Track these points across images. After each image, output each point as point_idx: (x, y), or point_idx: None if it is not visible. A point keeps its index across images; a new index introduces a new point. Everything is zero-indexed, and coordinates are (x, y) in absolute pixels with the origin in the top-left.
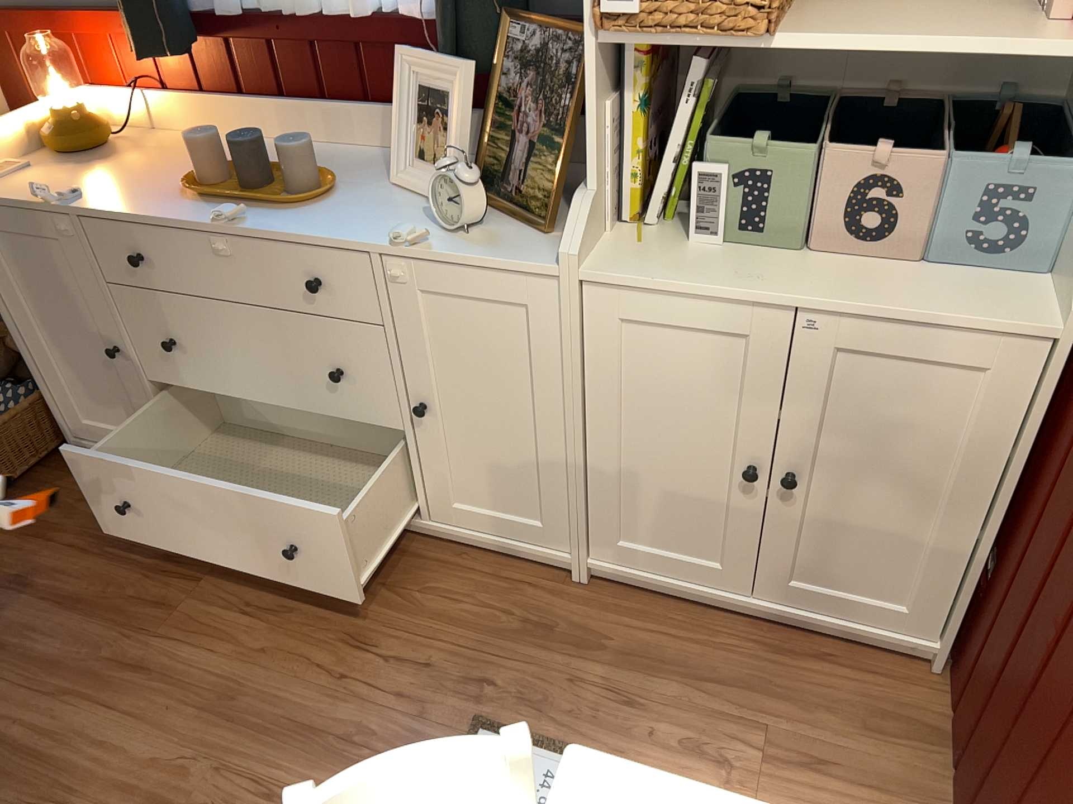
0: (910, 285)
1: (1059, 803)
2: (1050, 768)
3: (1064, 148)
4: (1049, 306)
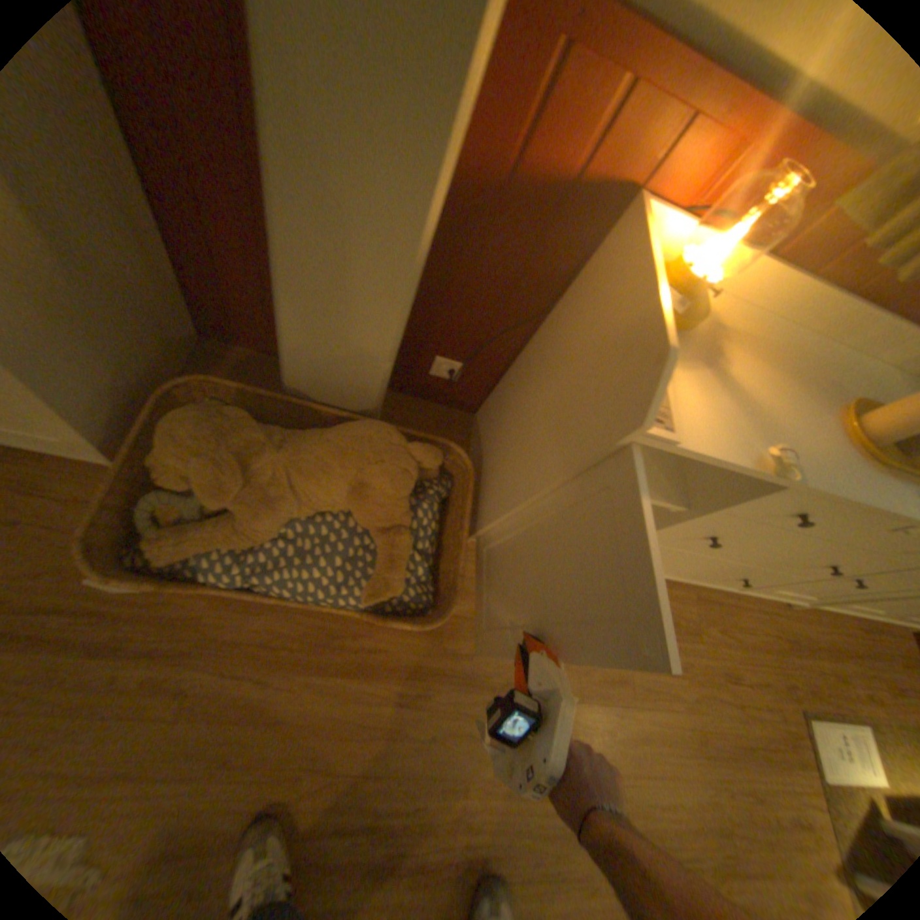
0: None
1: None
2: None
3: None
4: None
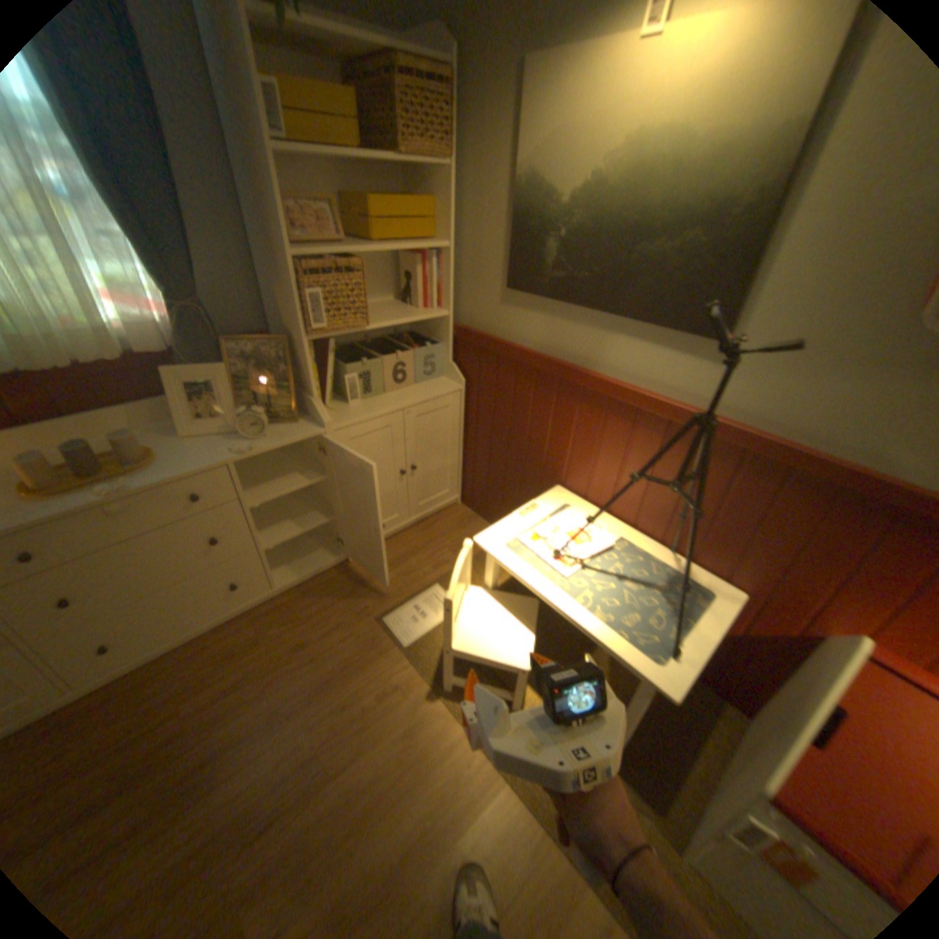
0: (420, 390)
1: (536, 482)
2: (528, 479)
3: (428, 341)
4: (454, 382)
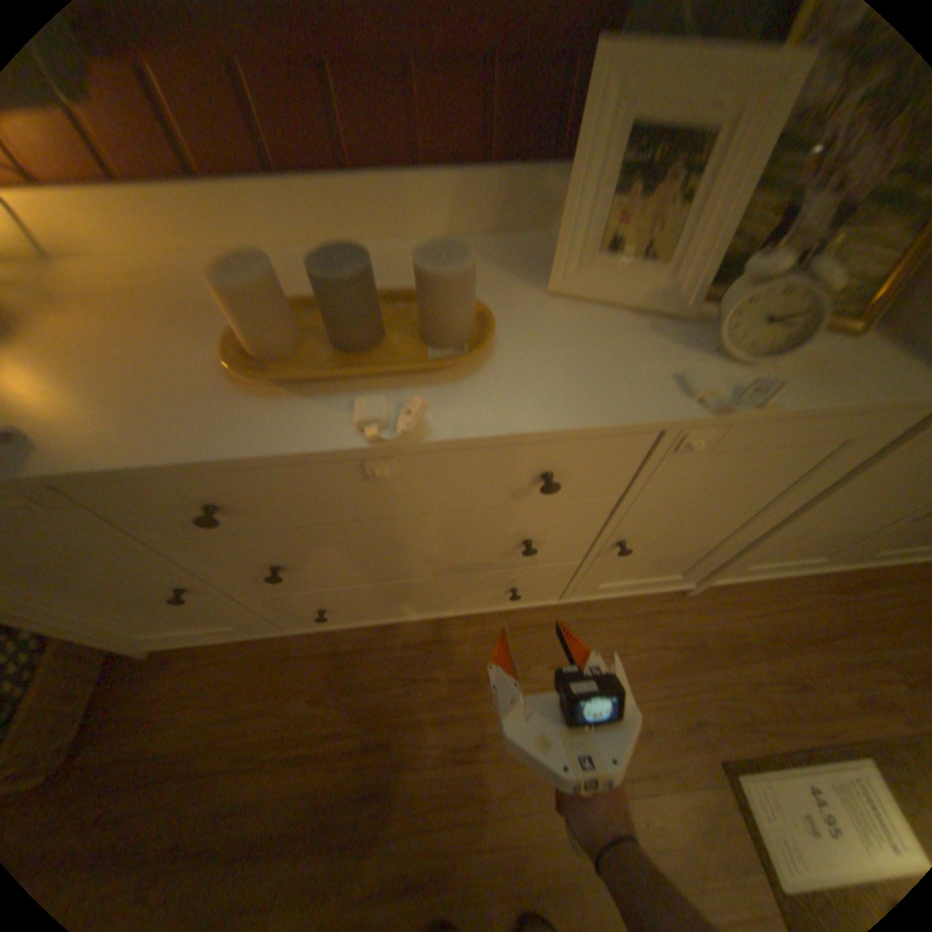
0: None
1: None
2: None
3: None
4: None
